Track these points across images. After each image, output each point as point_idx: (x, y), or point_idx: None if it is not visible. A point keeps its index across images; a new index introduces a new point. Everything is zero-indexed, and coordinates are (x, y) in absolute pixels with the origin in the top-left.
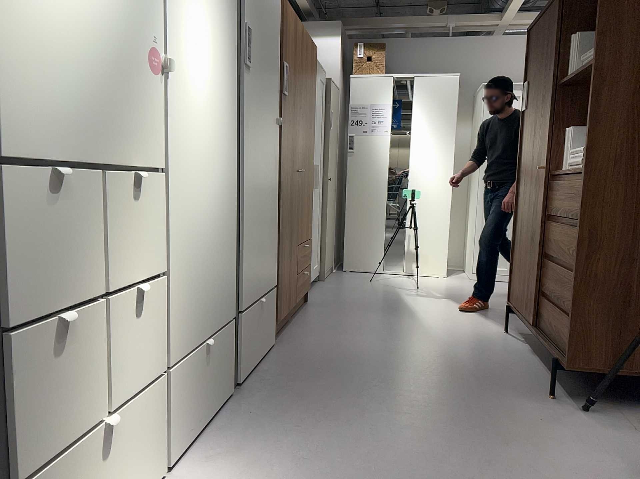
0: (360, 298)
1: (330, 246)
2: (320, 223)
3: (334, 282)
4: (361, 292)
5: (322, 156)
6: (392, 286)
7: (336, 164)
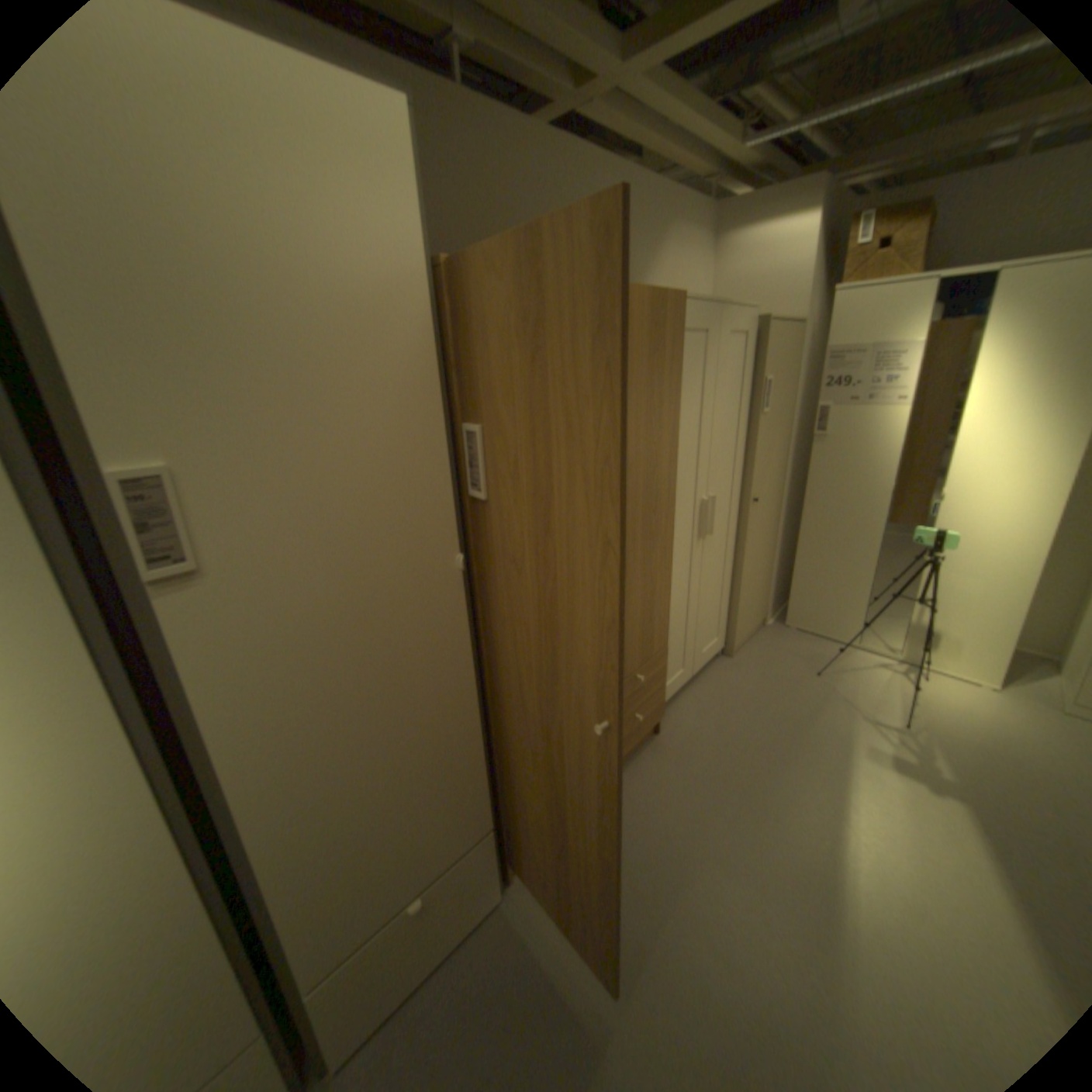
0: (764, 739)
1: (755, 598)
2: (729, 574)
3: (750, 662)
4: (779, 713)
5: (738, 468)
6: (854, 703)
7: (784, 462)
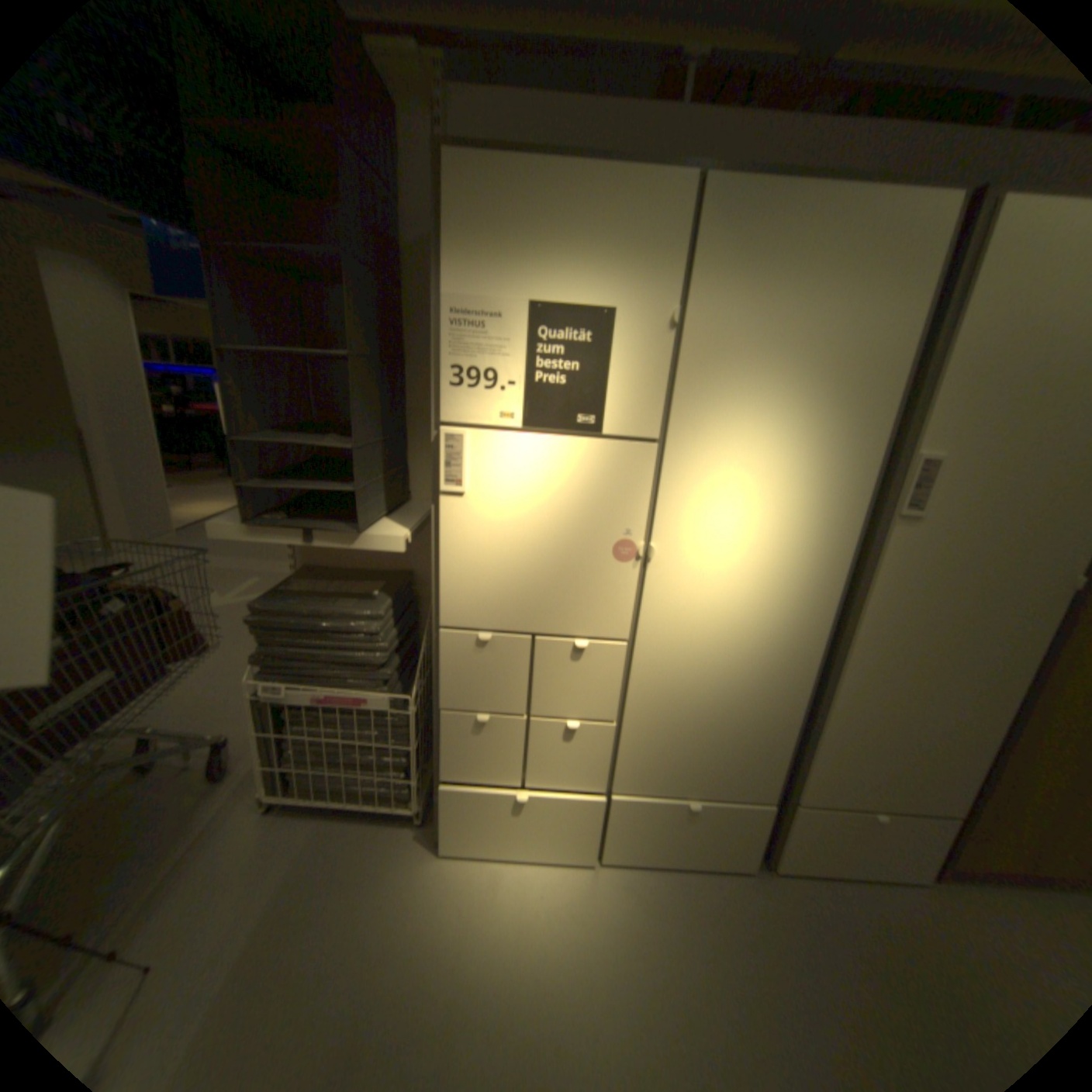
0: None
1: None
2: None
3: None
4: None
5: None
6: None
7: None
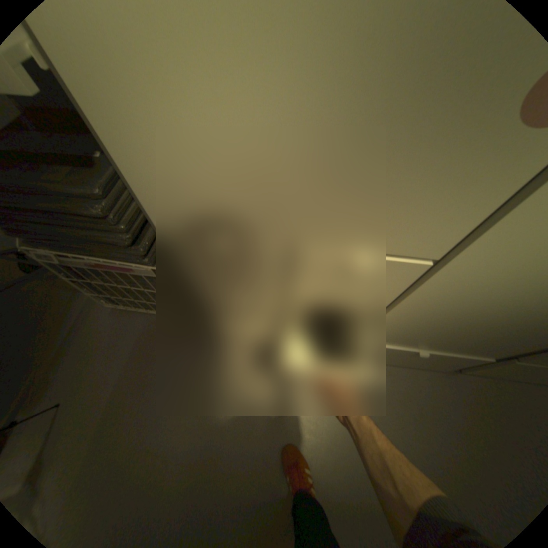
0: None
1: None
2: None
3: None
4: None
5: None
6: None
7: None
